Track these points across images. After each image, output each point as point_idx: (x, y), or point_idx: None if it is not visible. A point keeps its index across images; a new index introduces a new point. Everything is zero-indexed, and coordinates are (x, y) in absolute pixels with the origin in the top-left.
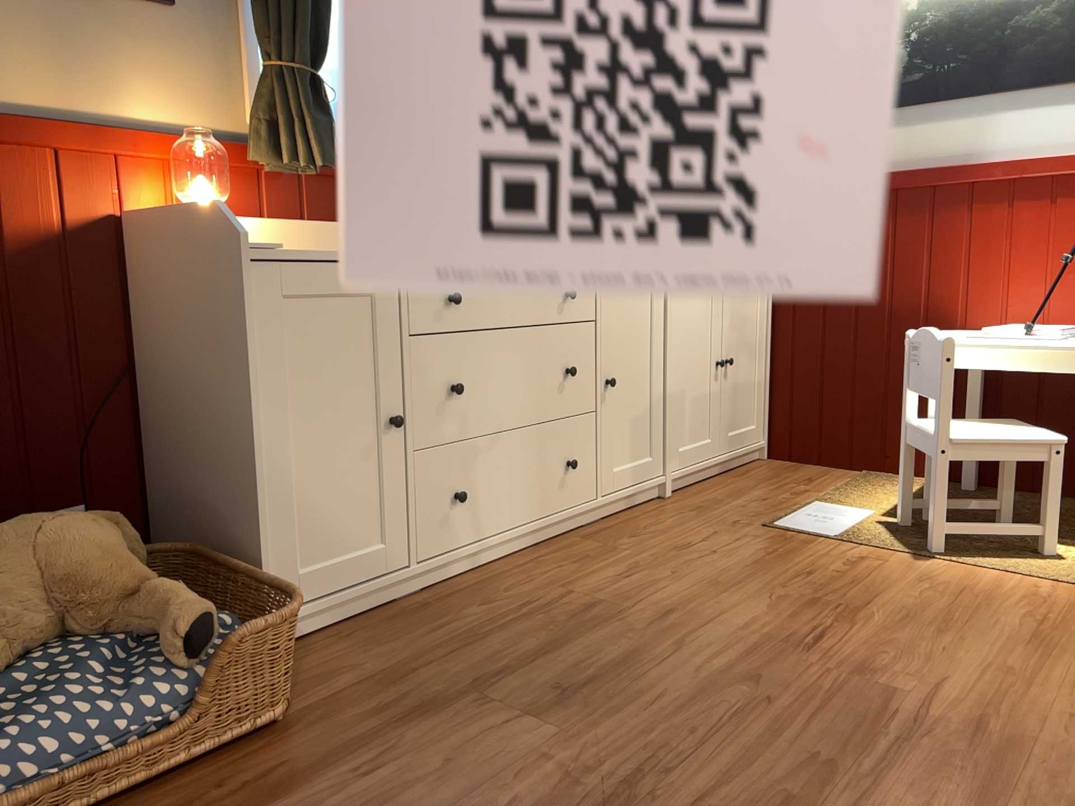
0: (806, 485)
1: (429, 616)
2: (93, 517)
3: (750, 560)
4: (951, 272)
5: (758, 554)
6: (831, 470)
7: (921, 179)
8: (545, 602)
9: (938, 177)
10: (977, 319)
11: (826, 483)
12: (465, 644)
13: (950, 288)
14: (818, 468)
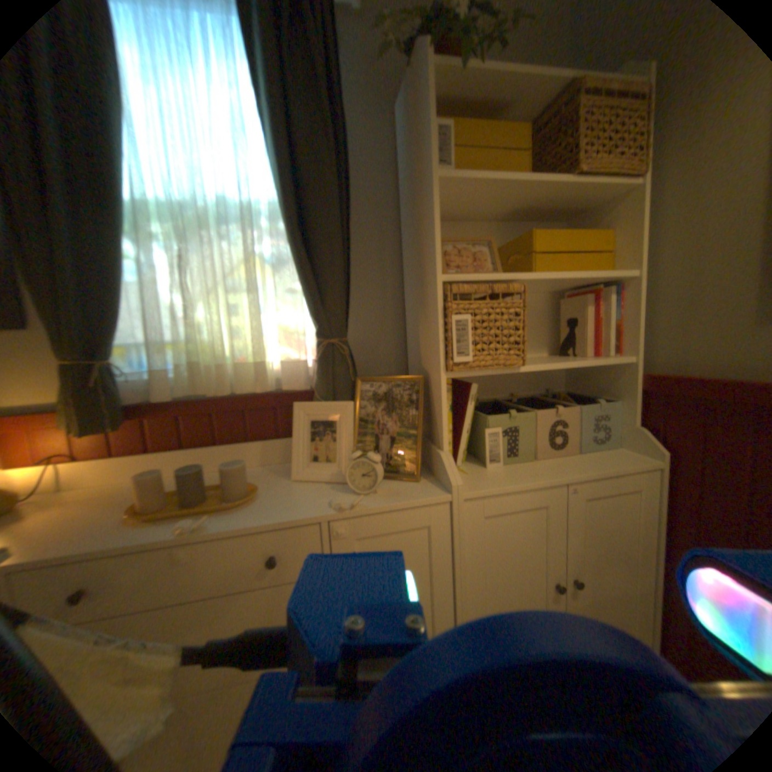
0: None
1: None
2: None
3: None
4: None
5: None
6: None
7: None
8: None
9: None
10: None
11: None
12: None
13: None
14: None
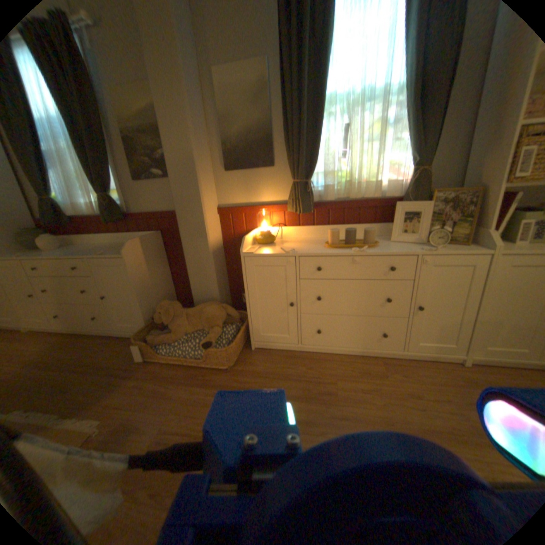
0: None
1: (292, 362)
2: (220, 306)
3: (432, 428)
4: None
5: (444, 429)
6: None
7: None
8: (323, 381)
9: None
10: None
11: None
12: (283, 378)
13: None
14: None
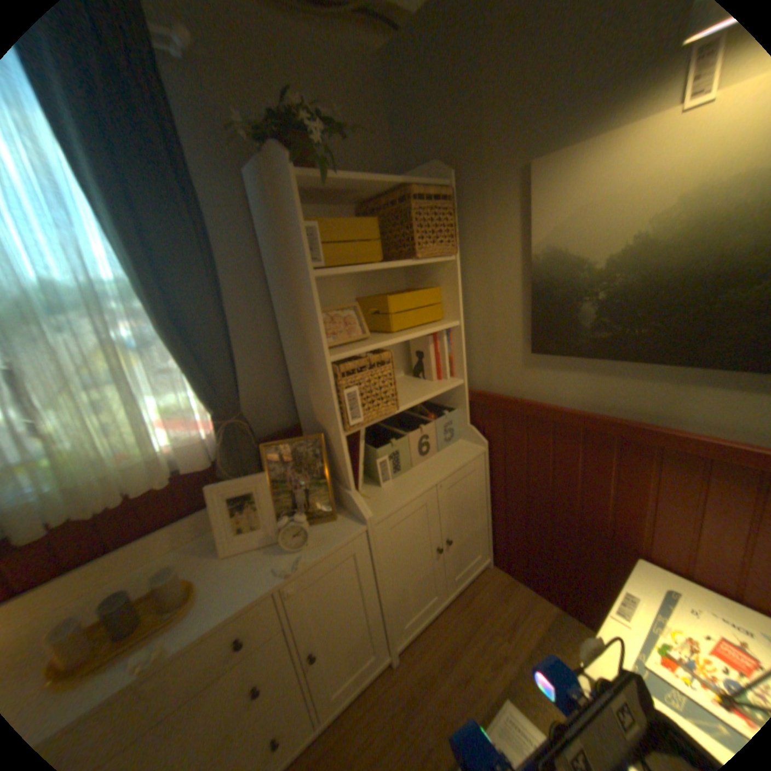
0: (509, 642)
1: None
2: None
3: None
4: (640, 512)
5: None
6: (536, 603)
7: (611, 428)
8: None
9: (629, 432)
10: (666, 559)
11: (526, 642)
12: None
13: (639, 524)
14: (526, 597)
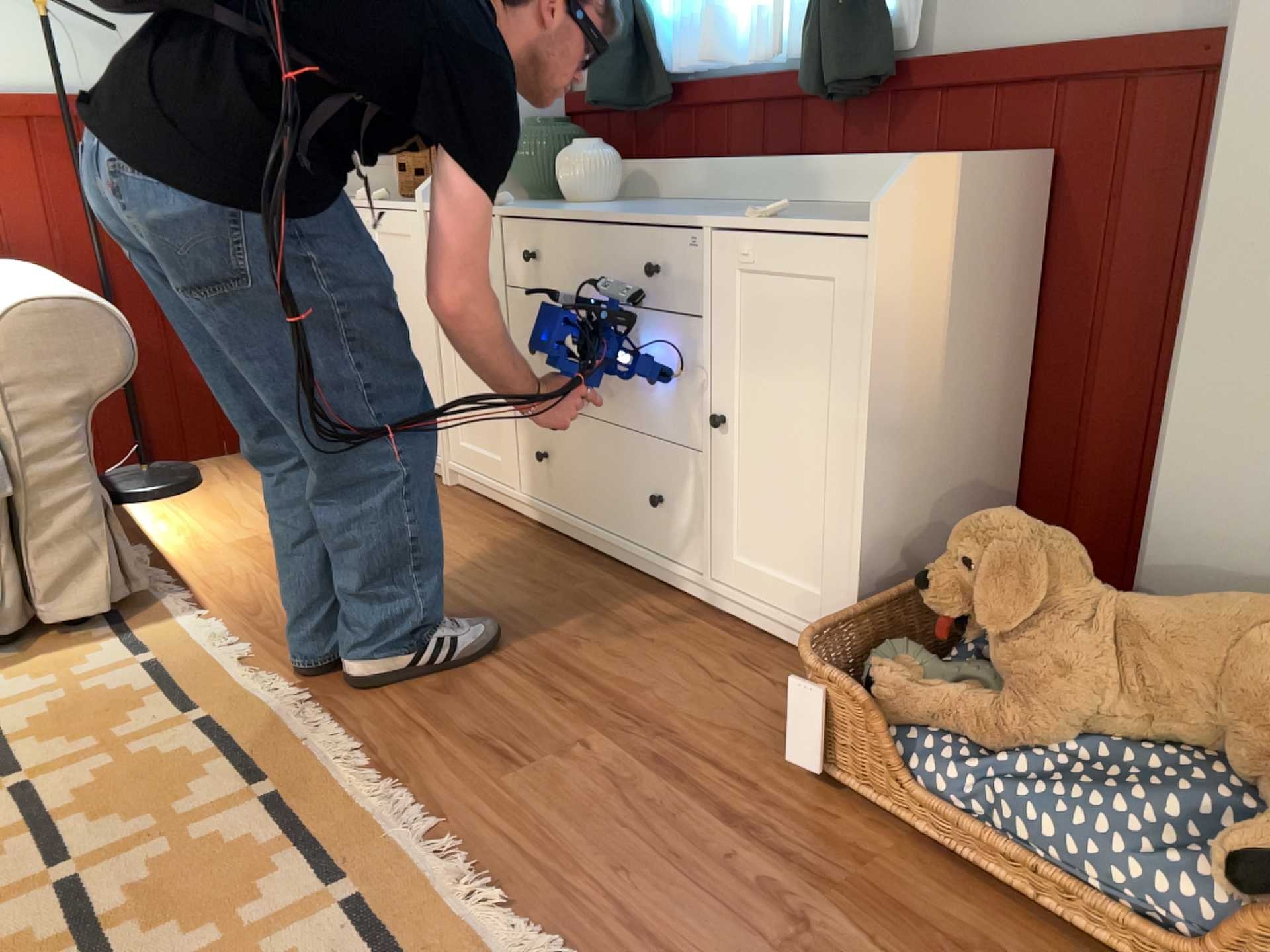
0: None
1: None
2: None
3: None
4: None
5: None
6: None
7: None
8: None
9: None
10: None
11: None
12: None
13: None
14: None
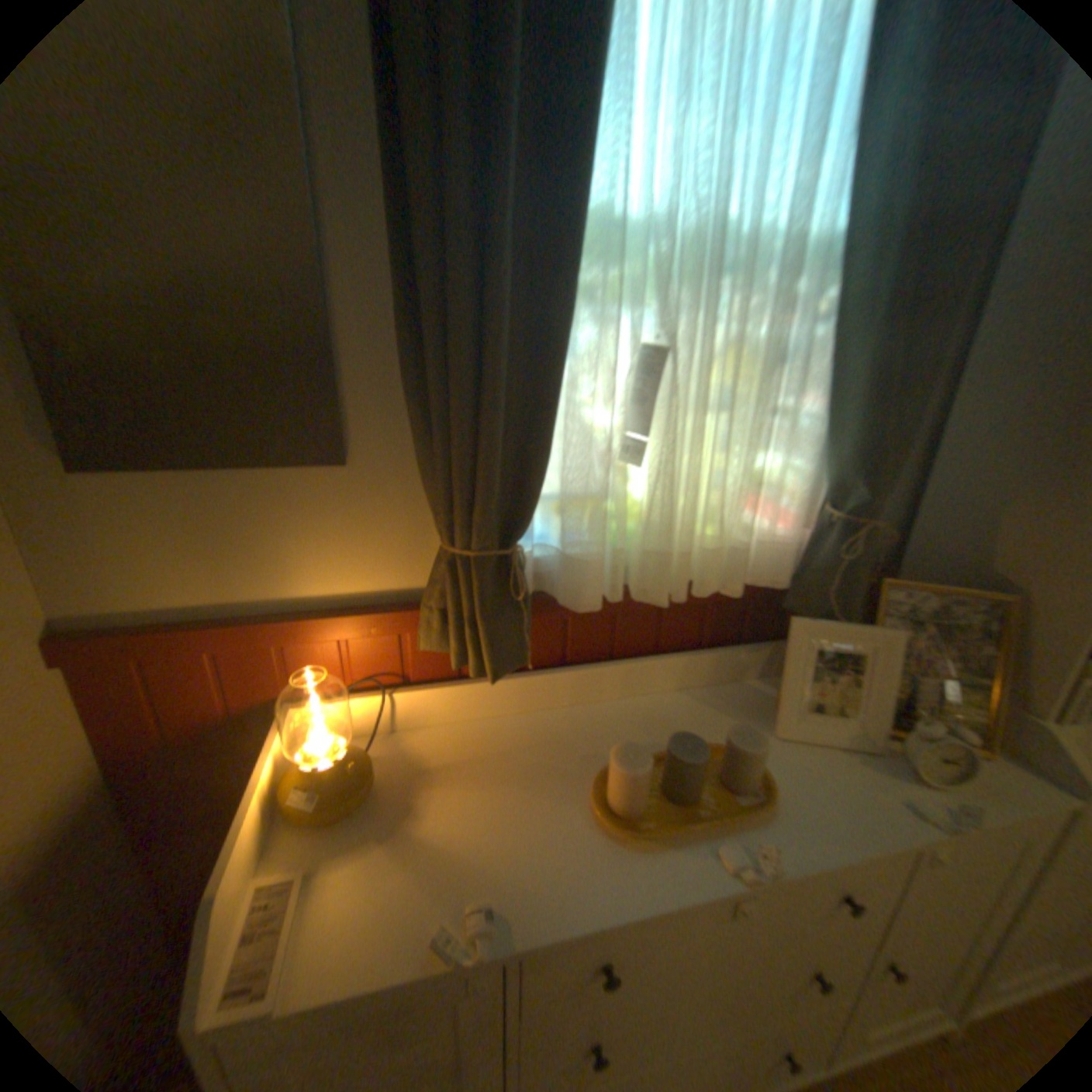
0: None
1: None
2: None
3: None
4: None
5: None
6: None
7: None
8: None
9: None
10: None
11: None
12: None
13: None
14: None
